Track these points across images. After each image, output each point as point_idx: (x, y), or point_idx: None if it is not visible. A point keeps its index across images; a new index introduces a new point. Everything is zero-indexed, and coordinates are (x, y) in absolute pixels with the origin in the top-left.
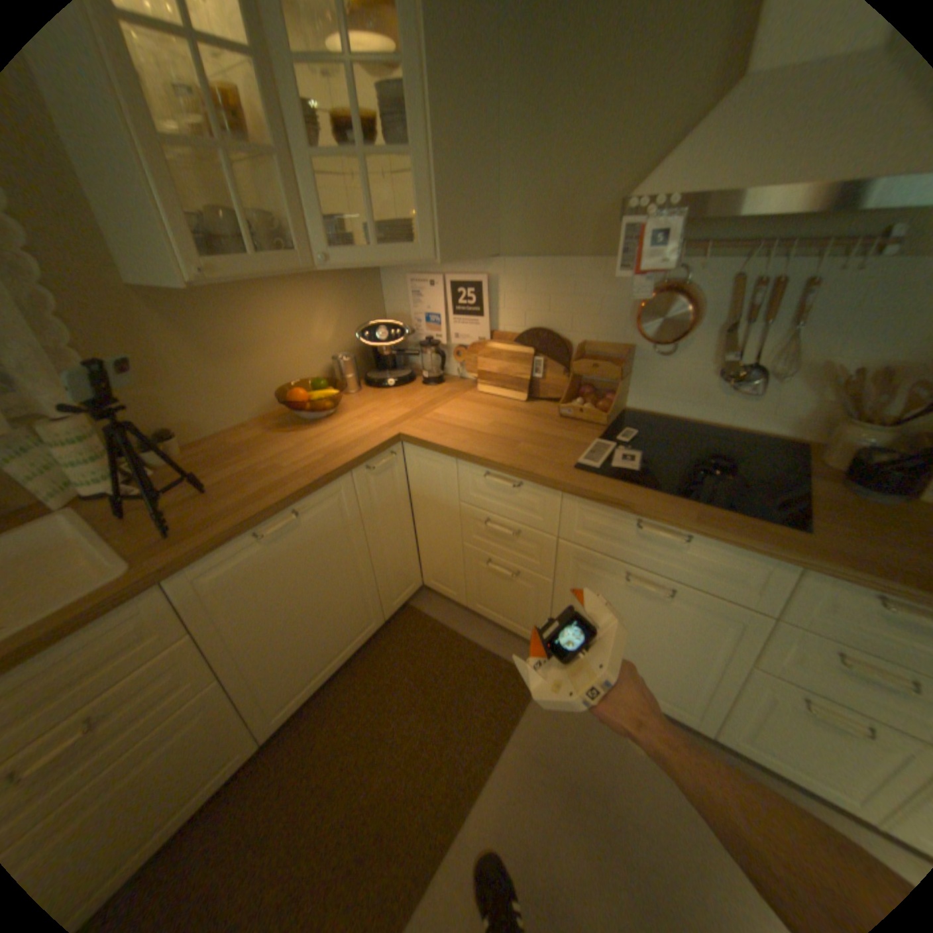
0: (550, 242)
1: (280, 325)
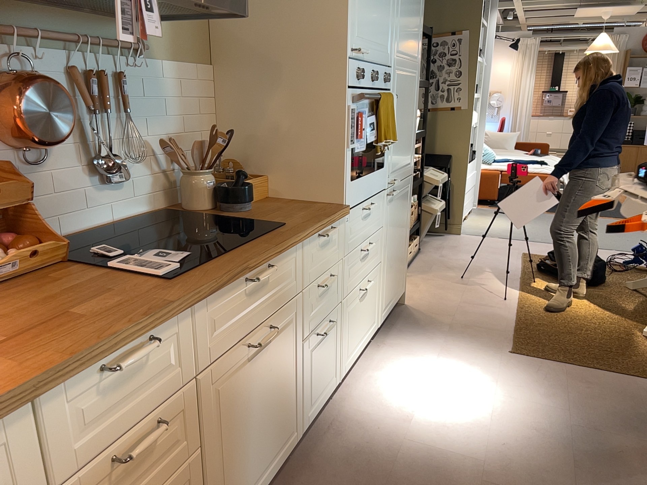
0: None
1: None
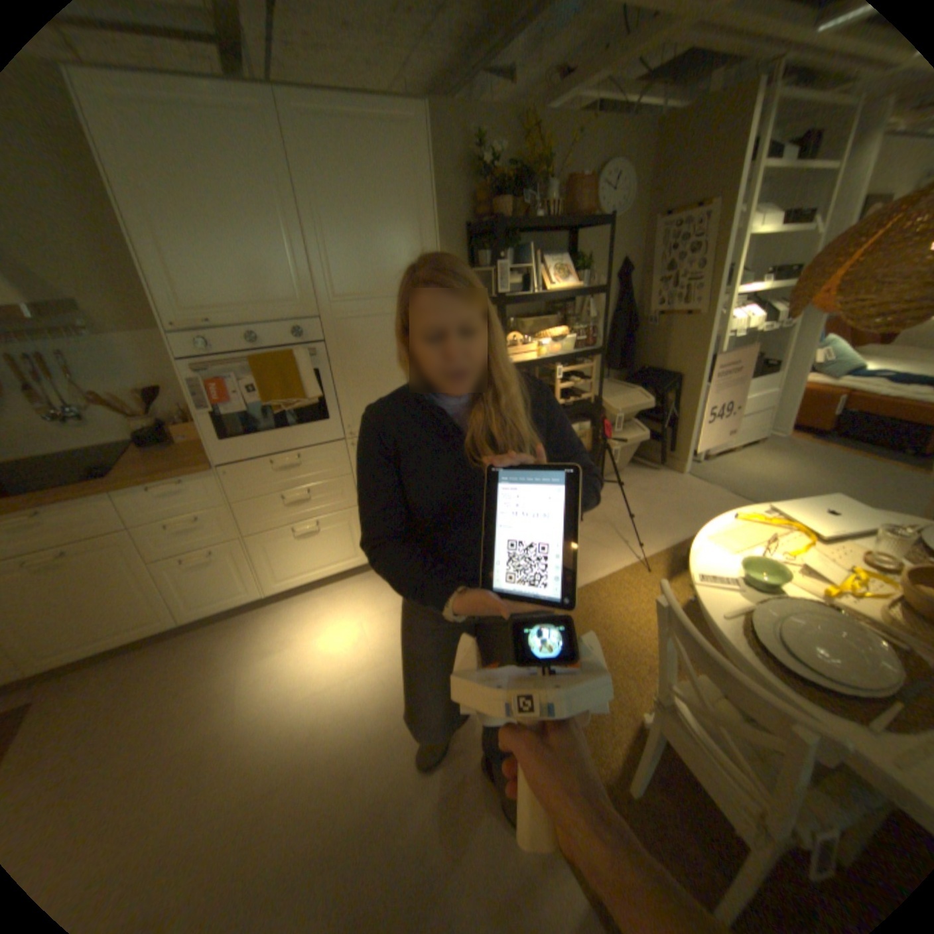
0: None
1: None
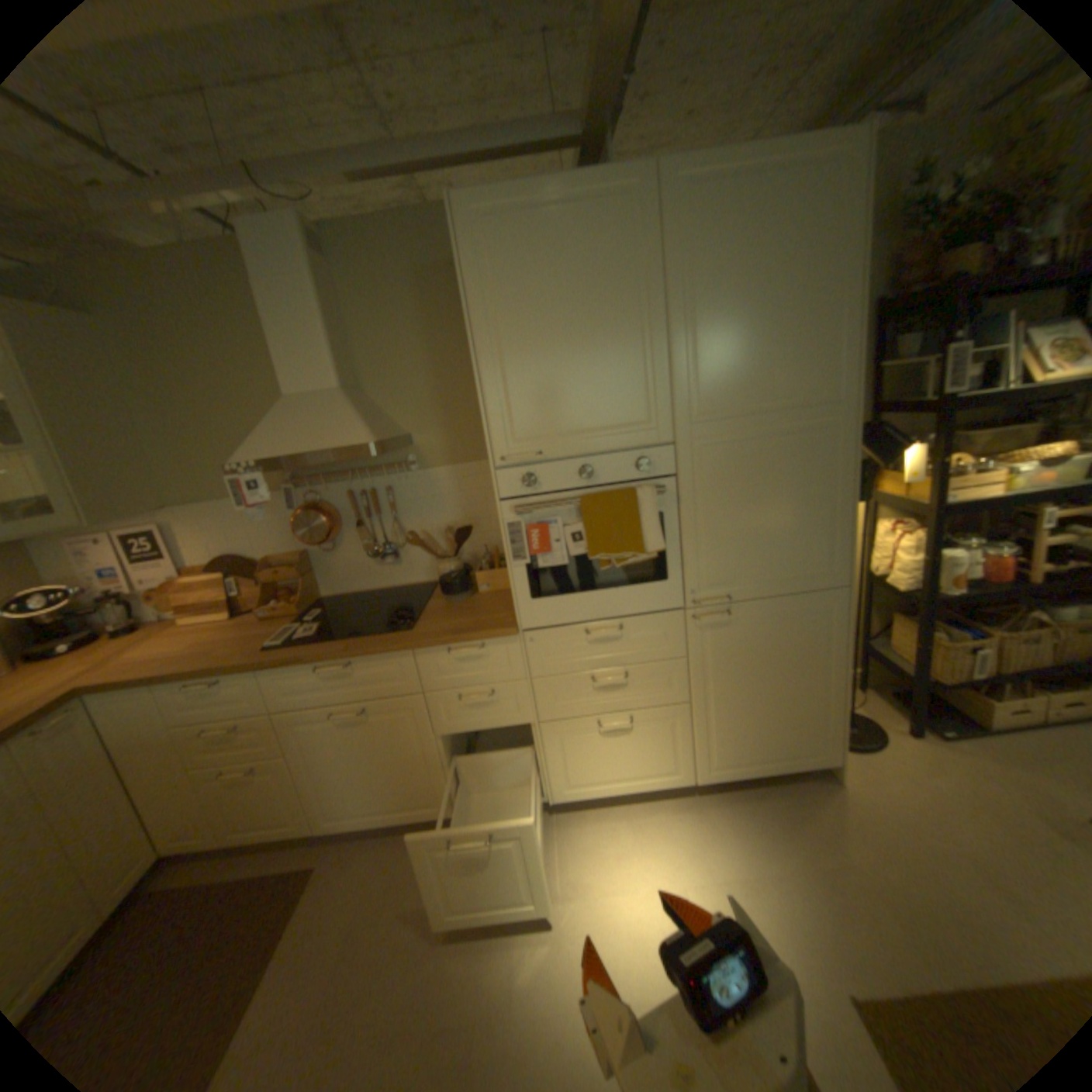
0: (209, 490)
1: None
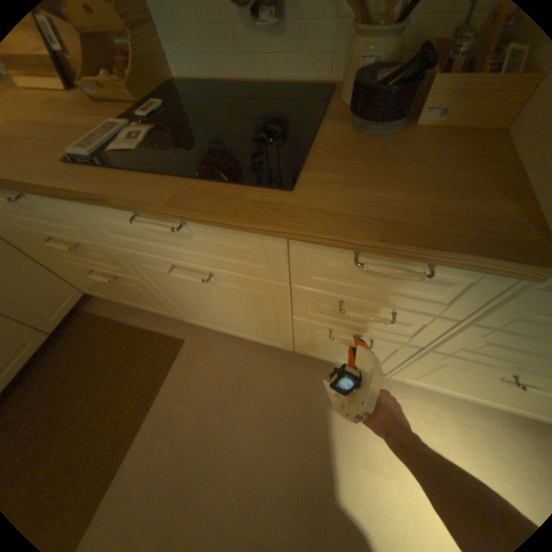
0: None
1: None
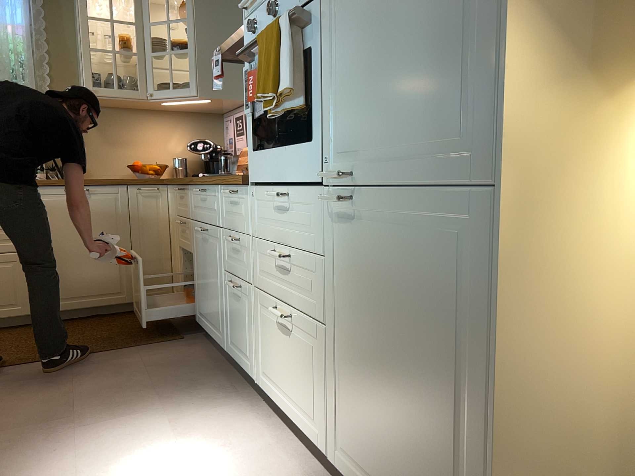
0: None
1: (149, 135)
